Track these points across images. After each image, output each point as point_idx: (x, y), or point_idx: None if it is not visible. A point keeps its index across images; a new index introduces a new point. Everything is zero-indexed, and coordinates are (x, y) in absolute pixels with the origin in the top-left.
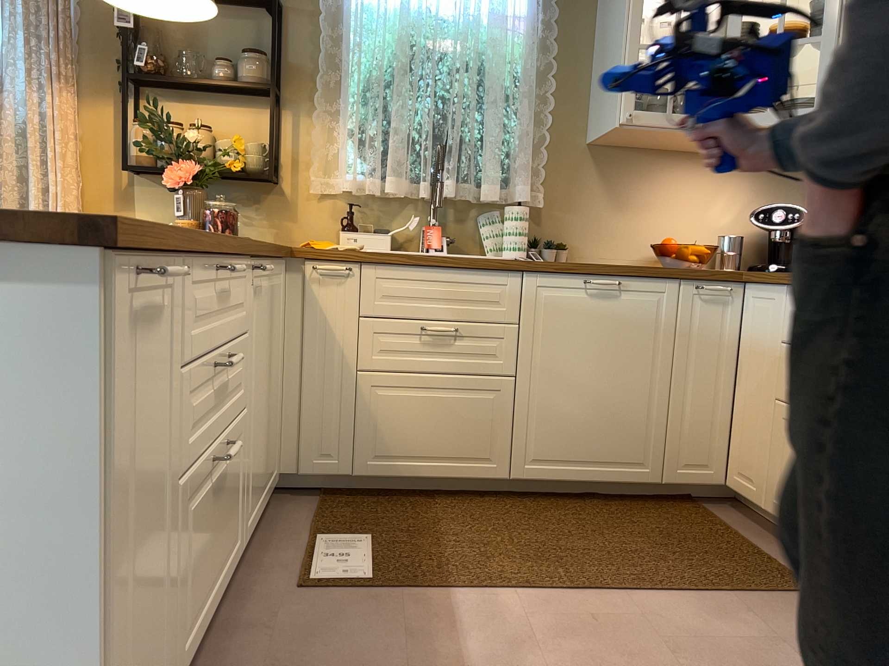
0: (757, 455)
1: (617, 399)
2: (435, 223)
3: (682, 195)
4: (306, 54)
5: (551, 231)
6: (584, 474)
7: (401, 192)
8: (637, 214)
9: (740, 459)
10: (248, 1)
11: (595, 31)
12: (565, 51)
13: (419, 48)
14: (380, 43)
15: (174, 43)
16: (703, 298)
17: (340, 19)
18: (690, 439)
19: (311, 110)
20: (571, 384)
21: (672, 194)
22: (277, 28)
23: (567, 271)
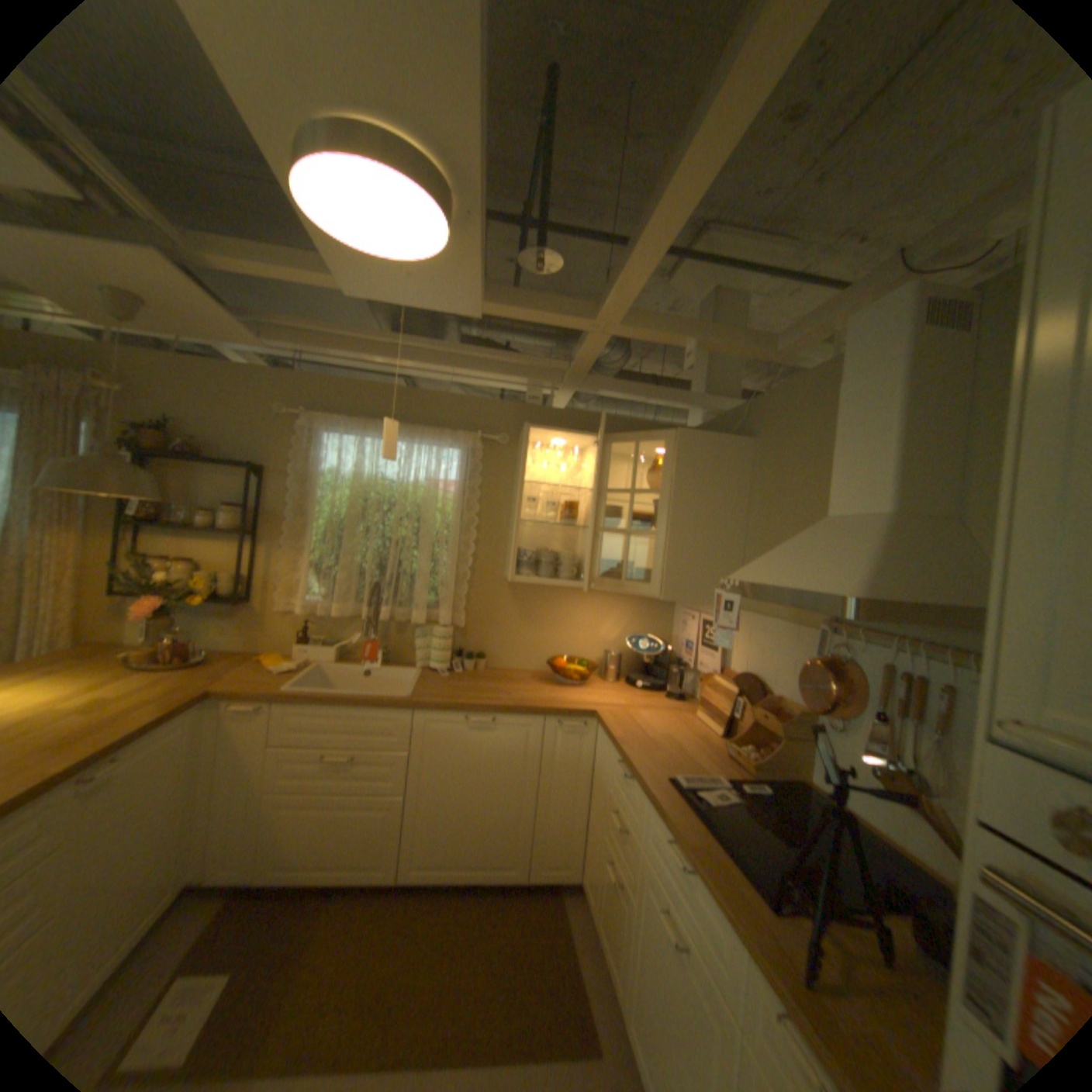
0: (595, 875)
1: (490, 815)
2: (374, 641)
3: (578, 617)
4: (280, 502)
5: (475, 643)
6: (461, 880)
7: (345, 616)
8: (543, 631)
9: (589, 870)
10: (232, 463)
11: (512, 493)
12: (489, 508)
13: (371, 503)
14: (338, 499)
15: (170, 491)
16: (564, 732)
17: (308, 478)
18: (552, 848)
19: (282, 545)
20: (451, 804)
21: (571, 617)
22: (248, 489)
23: (449, 711)
